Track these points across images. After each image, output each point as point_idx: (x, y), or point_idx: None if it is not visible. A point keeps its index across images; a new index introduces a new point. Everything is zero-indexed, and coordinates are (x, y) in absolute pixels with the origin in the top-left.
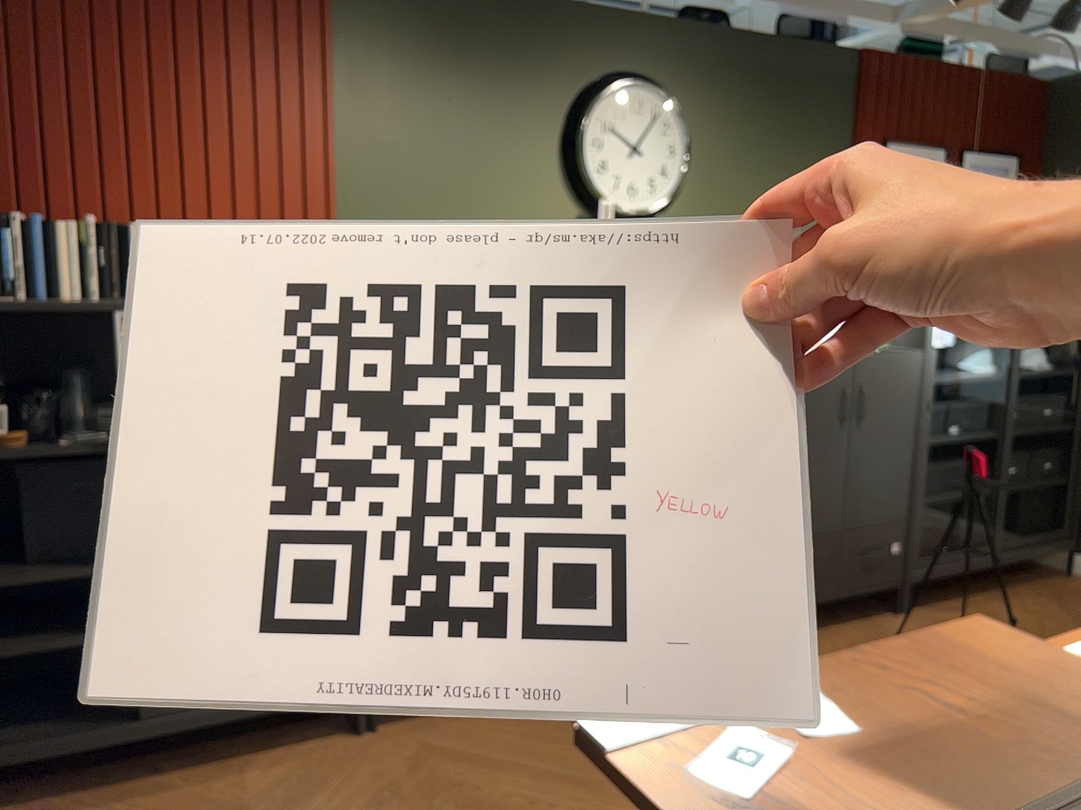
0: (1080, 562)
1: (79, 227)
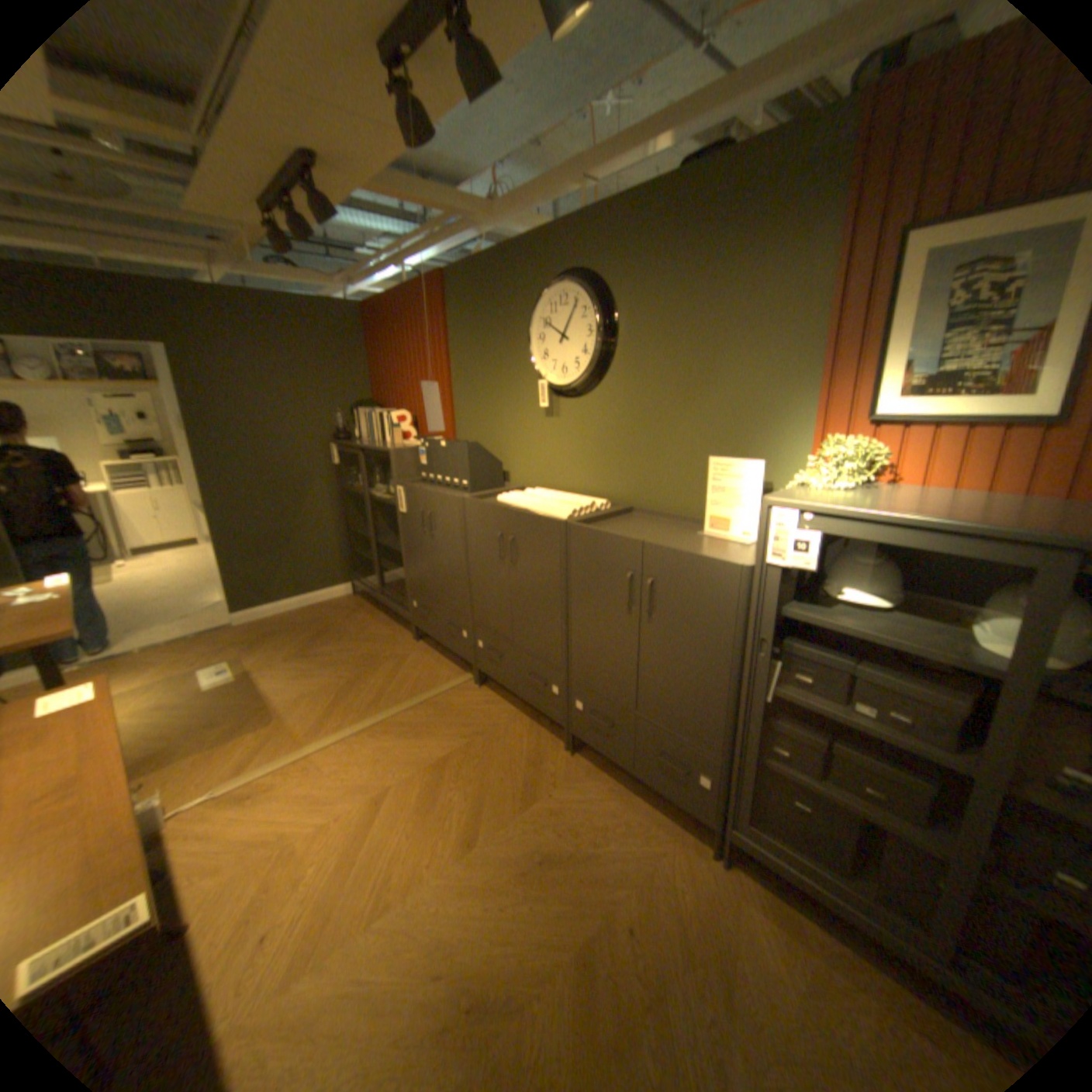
0: None
1: (375, 414)
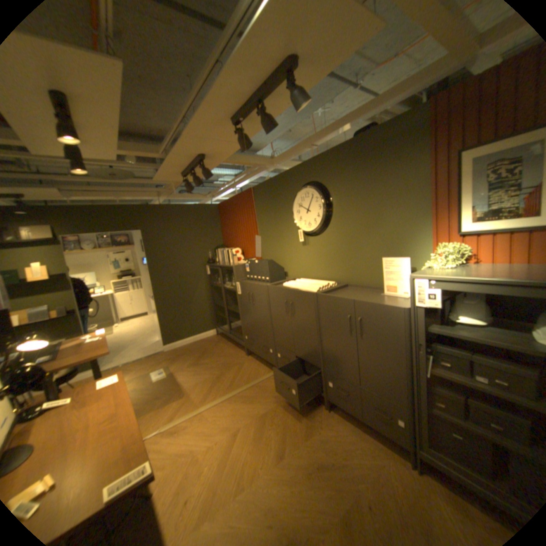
0: None
1: (225, 251)
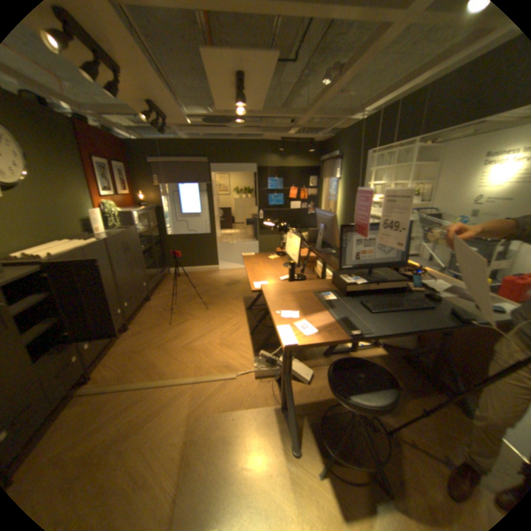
0: (170, 270)
1: None
